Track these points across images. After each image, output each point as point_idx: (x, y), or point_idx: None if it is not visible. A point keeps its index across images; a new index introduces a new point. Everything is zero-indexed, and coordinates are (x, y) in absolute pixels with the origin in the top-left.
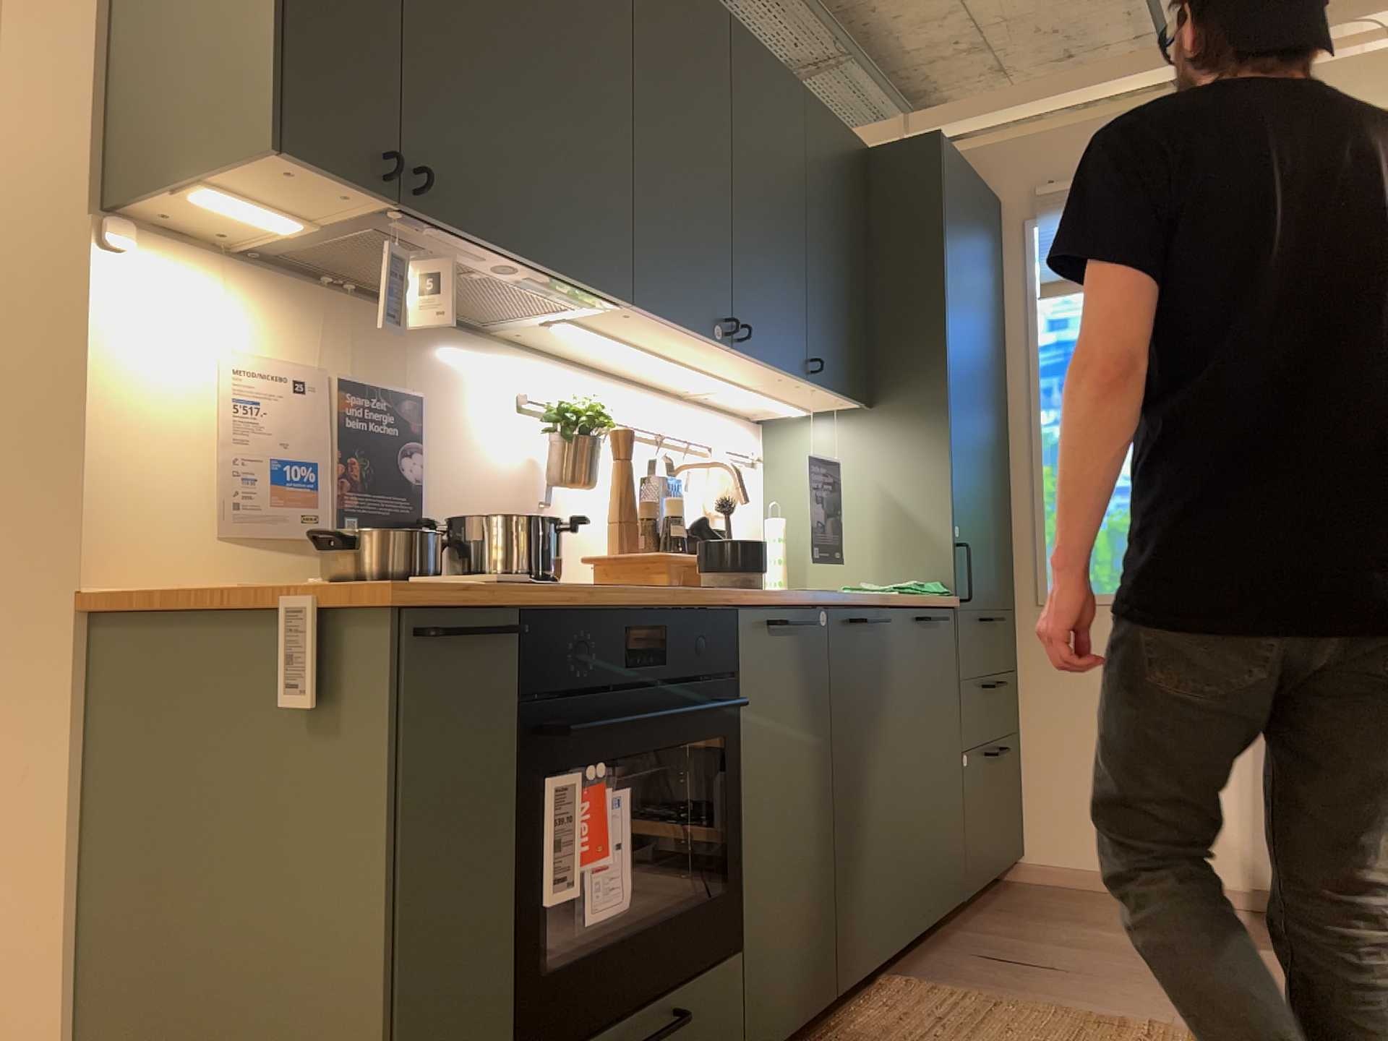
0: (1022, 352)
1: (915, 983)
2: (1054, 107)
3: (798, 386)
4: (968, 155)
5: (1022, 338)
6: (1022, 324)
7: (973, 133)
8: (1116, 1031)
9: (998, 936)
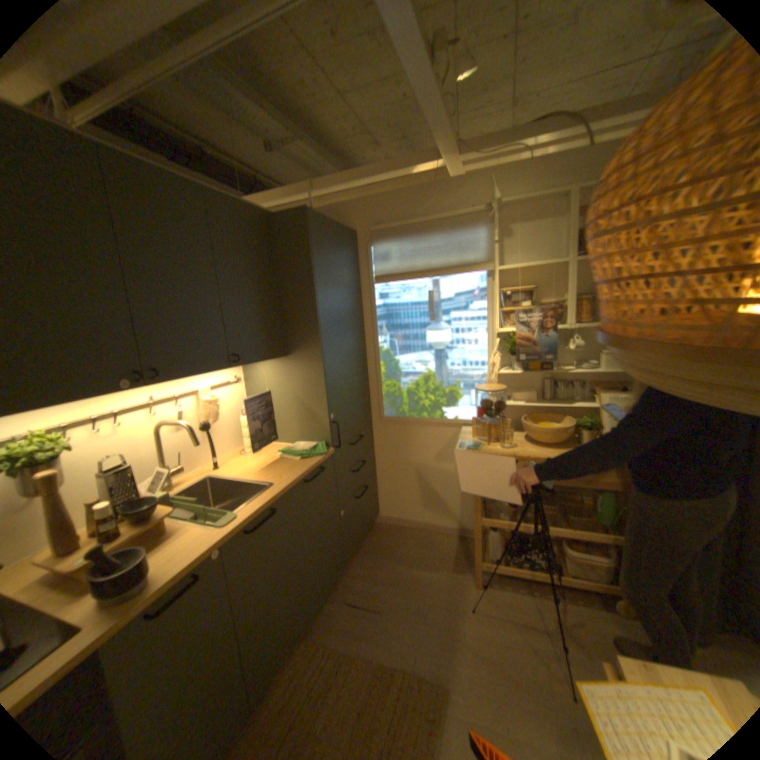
0: (369, 308)
1: (308, 649)
2: (379, 180)
3: (231, 367)
4: (340, 205)
5: (369, 302)
6: (368, 295)
7: (344, 191)
8: (387, 687)
9: (358, 581)
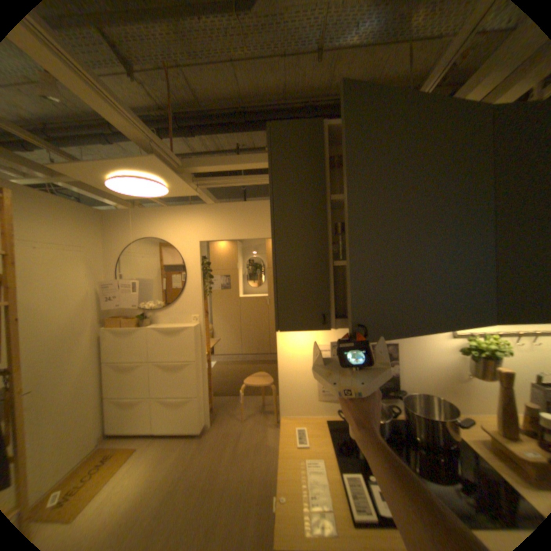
0: None
1: None
2: None
3: None
4: None
5: None
6: None
7: None
8: None
9: None
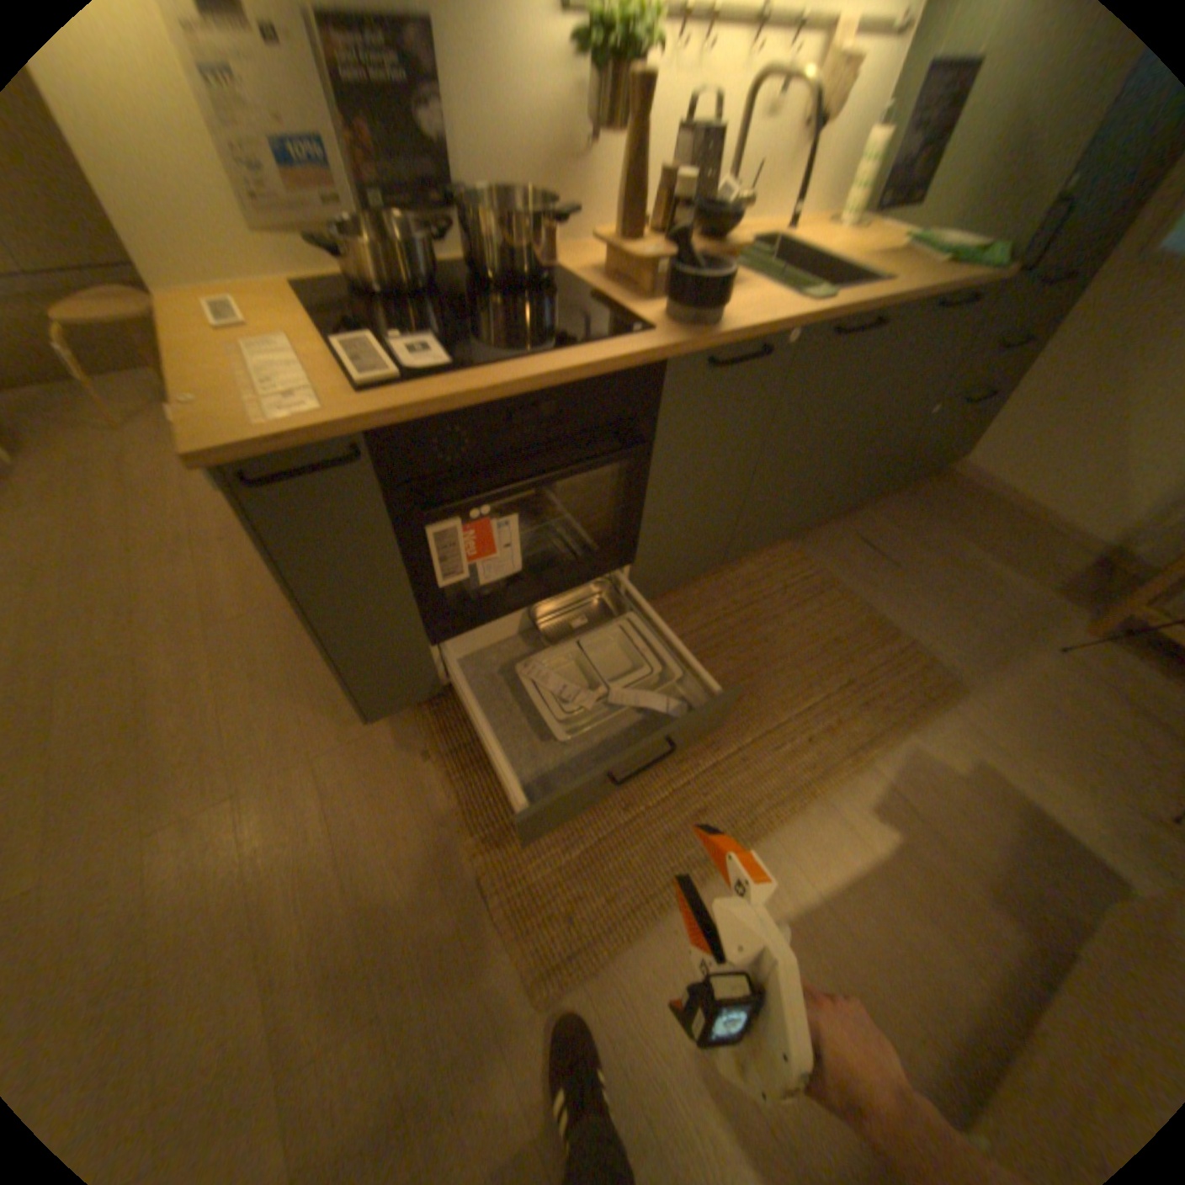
0: None
1: (794, 552)
2: None
3: None
4: None
5: None
6: None
7: None
8: (883, 640)
9: (886, 523)
